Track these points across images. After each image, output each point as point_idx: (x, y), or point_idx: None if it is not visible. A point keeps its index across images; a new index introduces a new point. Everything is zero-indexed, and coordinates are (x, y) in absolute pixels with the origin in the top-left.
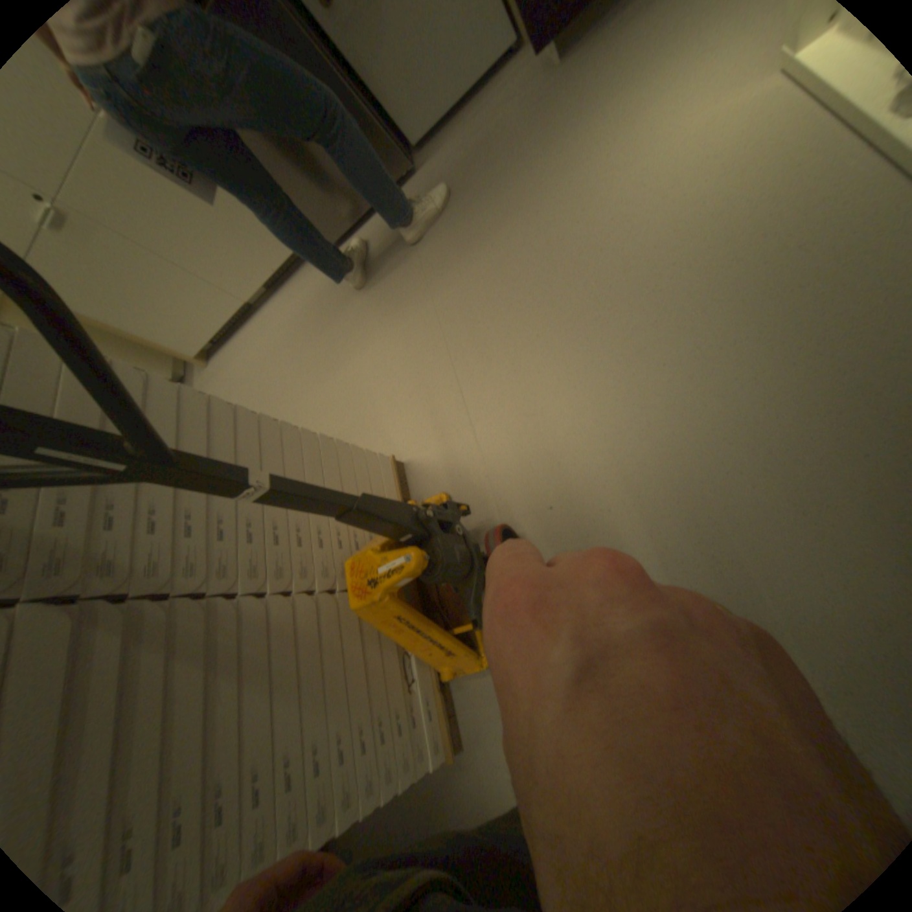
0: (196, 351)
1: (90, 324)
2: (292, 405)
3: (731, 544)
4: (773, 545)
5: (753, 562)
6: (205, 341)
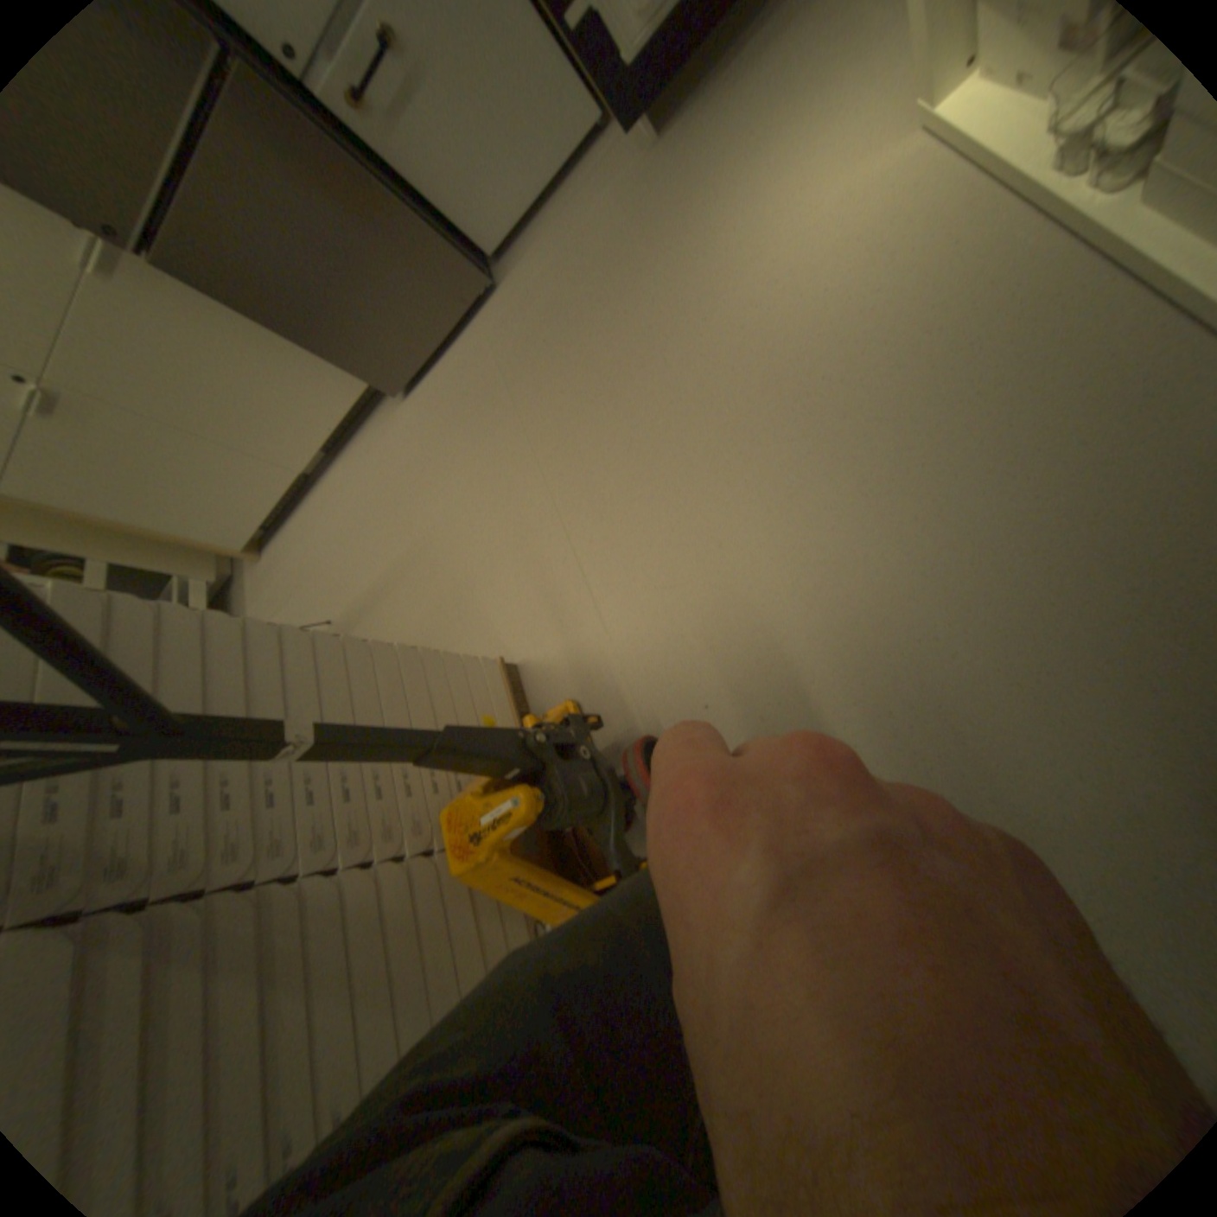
0: (244, 543)
1: (103, 526)
2: (372, 601)
3: (935, 734)
4: (986, 731)
5: (965, 755)
6: (255, 529)
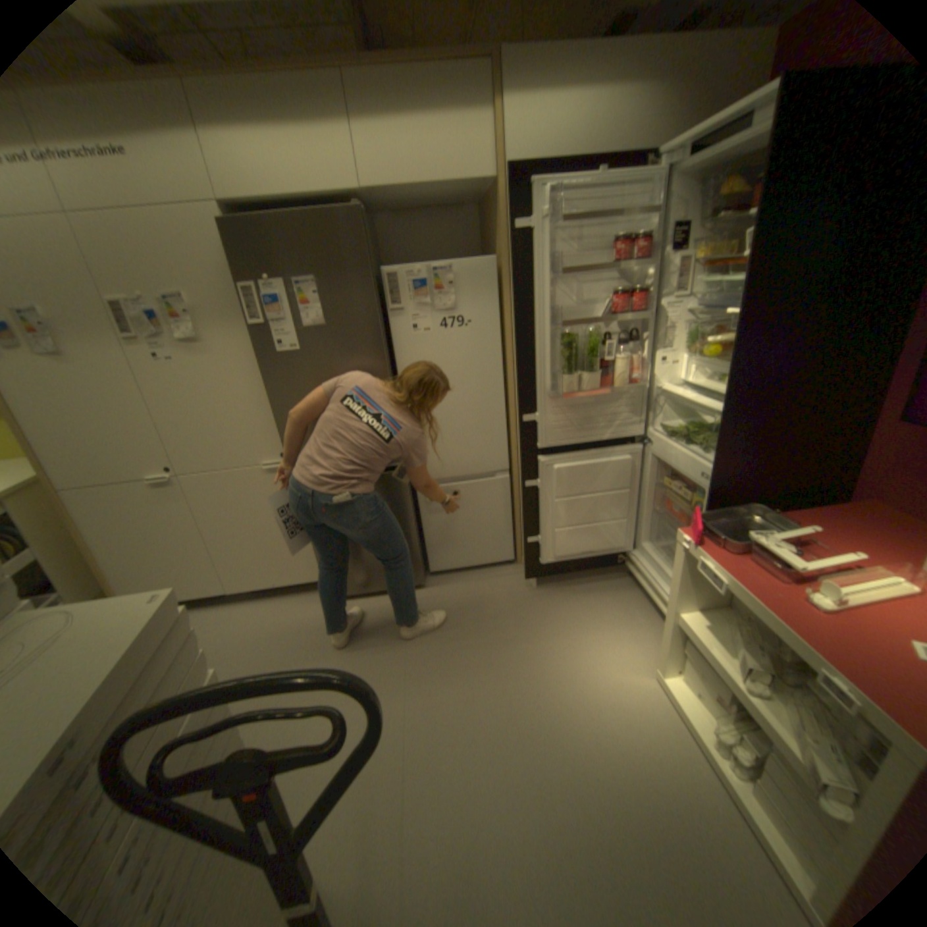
0: None
1: (75, 539)
2: None
3: None
4: None
5: None
6: None
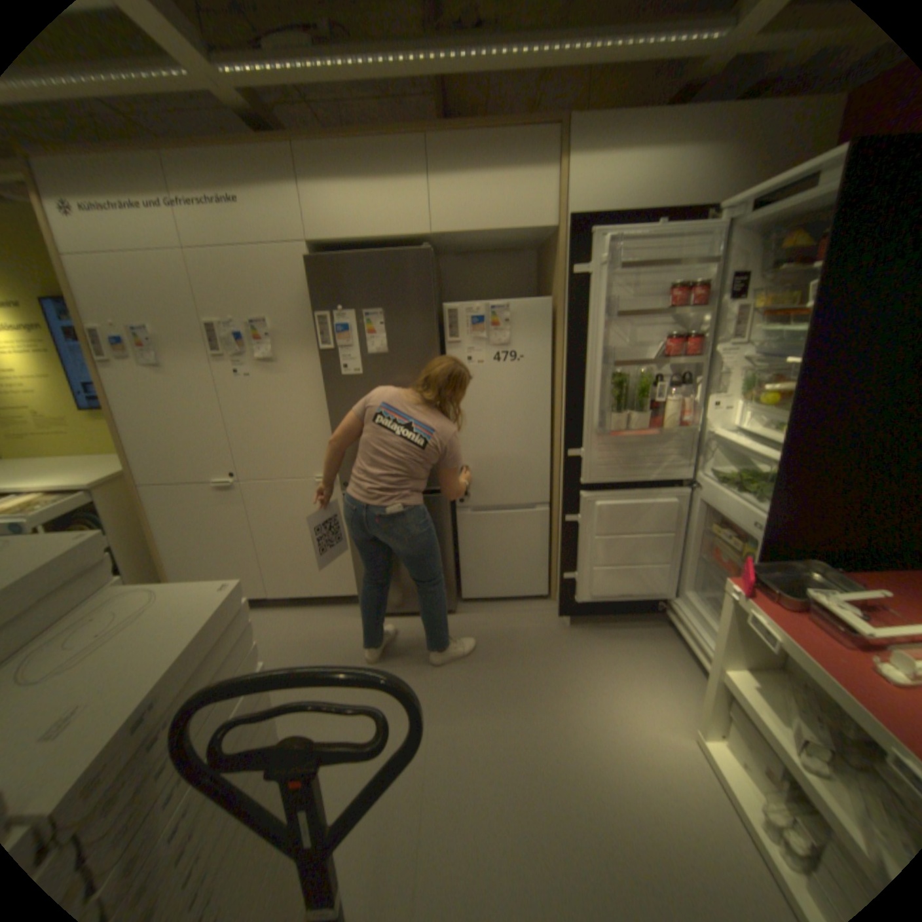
0: None
1: (145, 532)
2: None
3: None
4: None
5: None
6: None
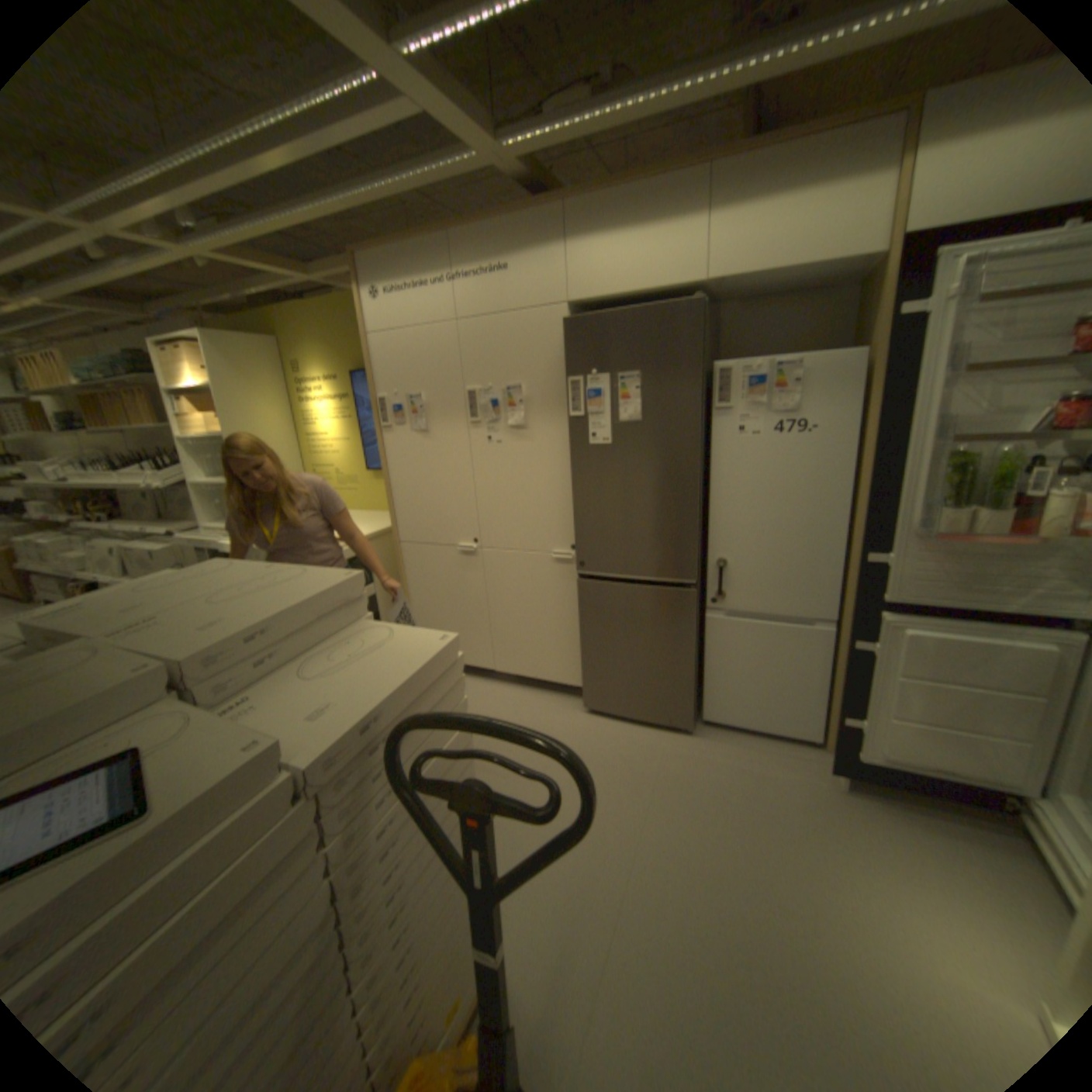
0: None
1: (402, 586)
2: None
3: None
4: None
5: None
6: None
